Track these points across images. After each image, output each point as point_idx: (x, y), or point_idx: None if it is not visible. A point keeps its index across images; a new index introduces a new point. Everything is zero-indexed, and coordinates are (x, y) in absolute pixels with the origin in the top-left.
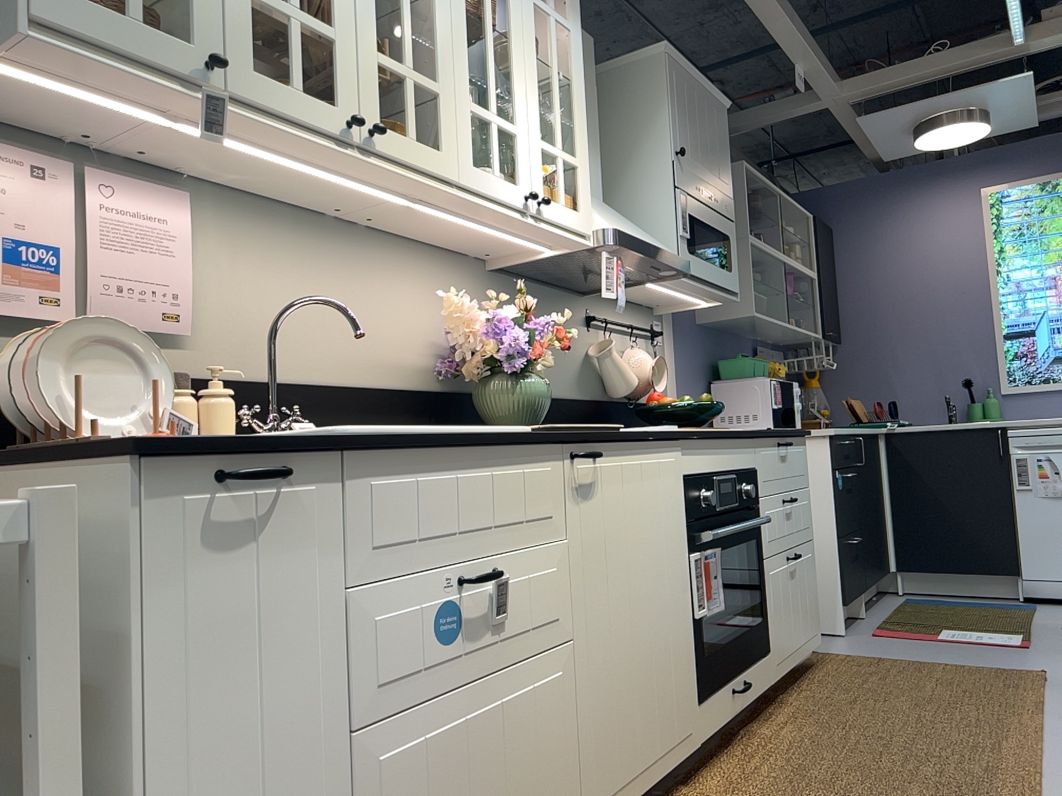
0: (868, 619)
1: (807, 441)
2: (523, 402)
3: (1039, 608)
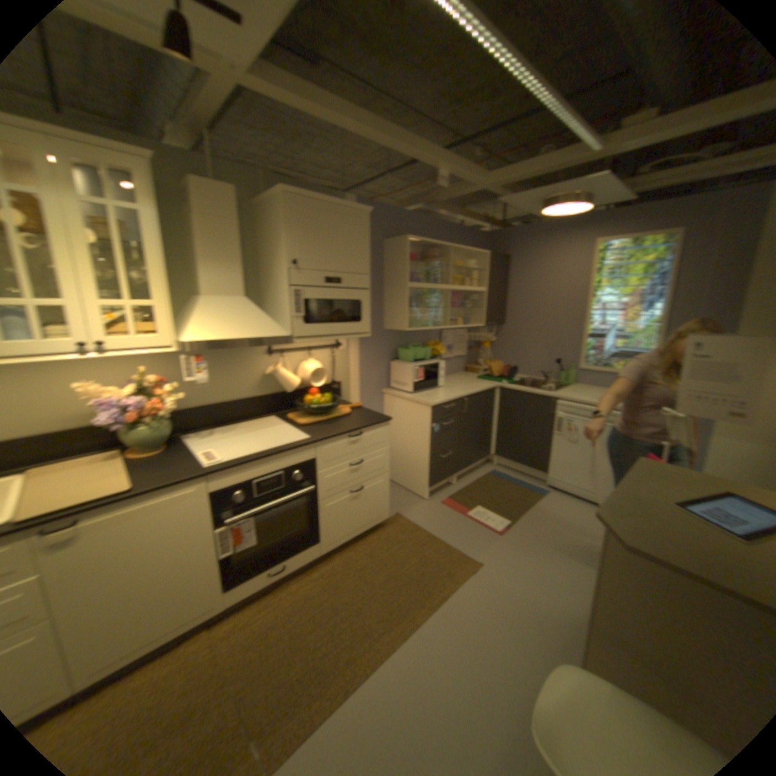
0: (452, 488)
1: (388, 423)
2: (134, 441)
3: (548, 496)
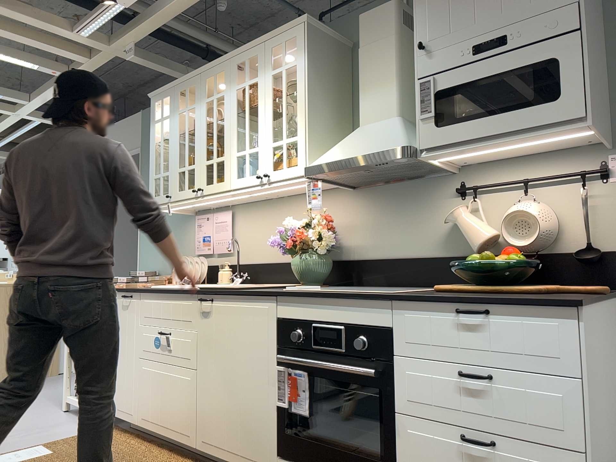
0: None
1: (579, 315)
2: (295, 269)
3: None
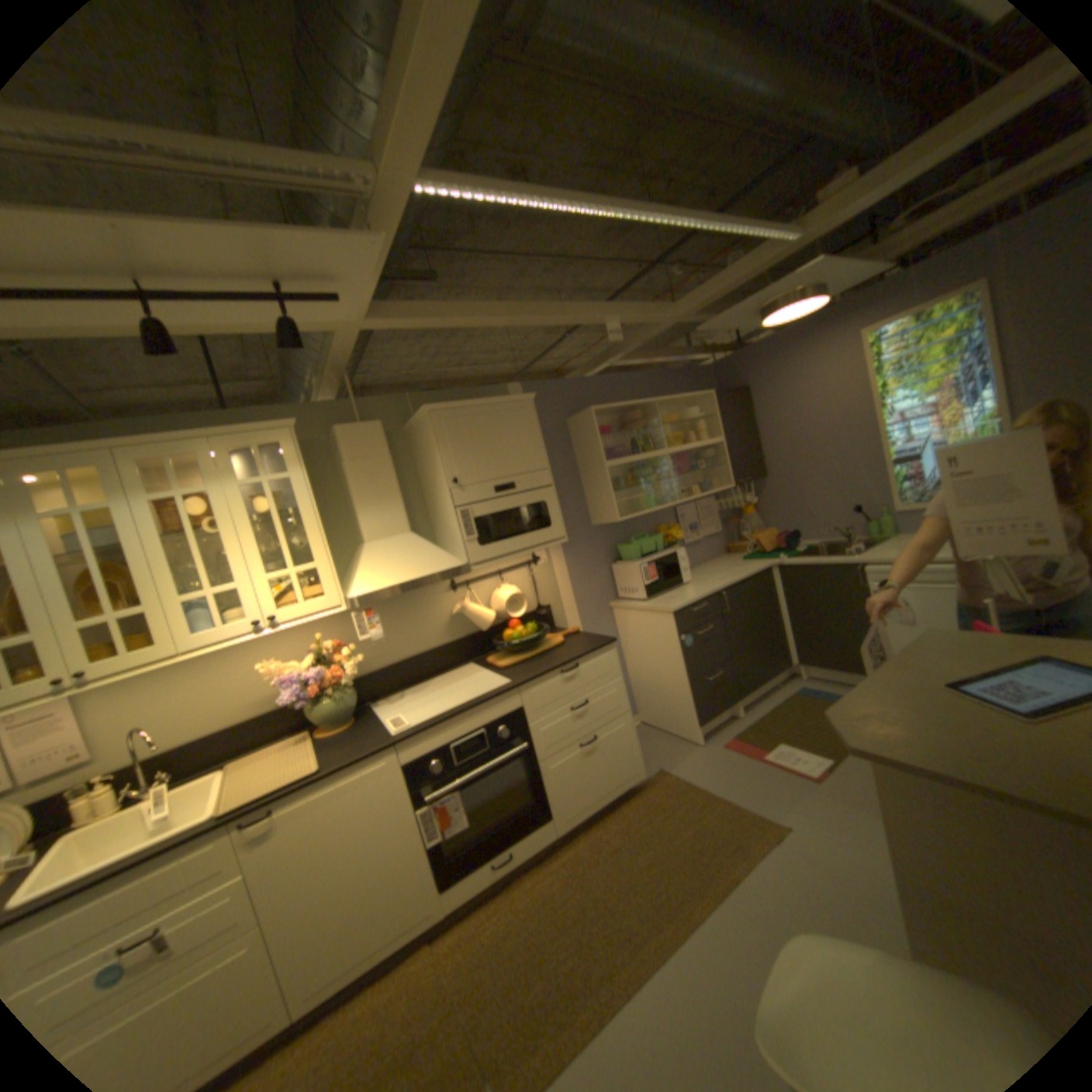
0: (741, 724)
1: (614, 646)
2: (323, 717)
3: None
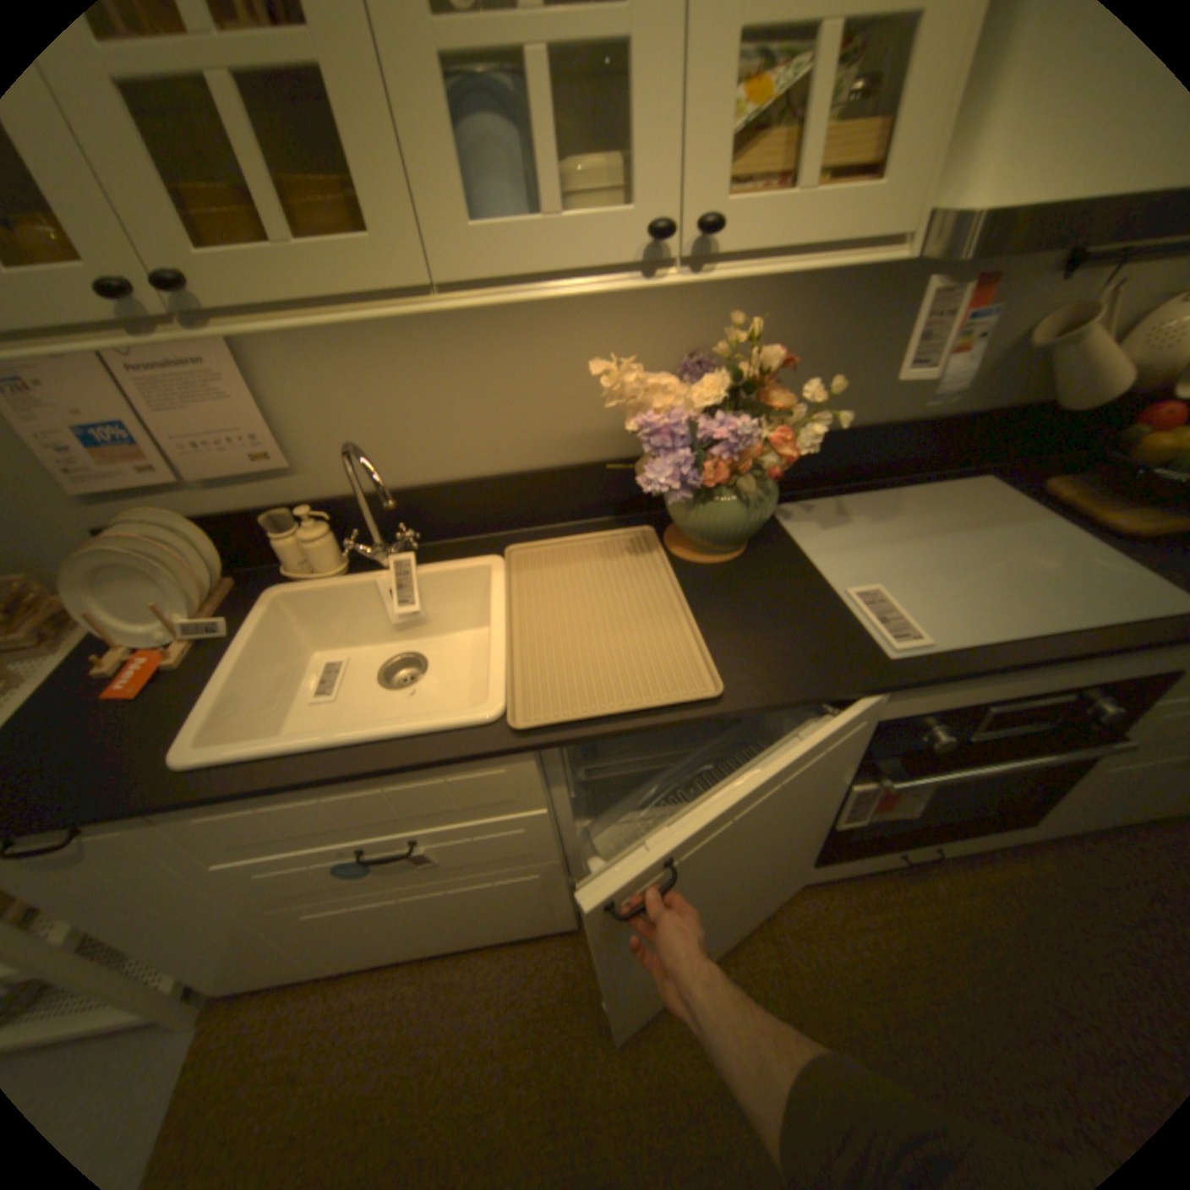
0: None
1: None
2: (706, 527)
3: None
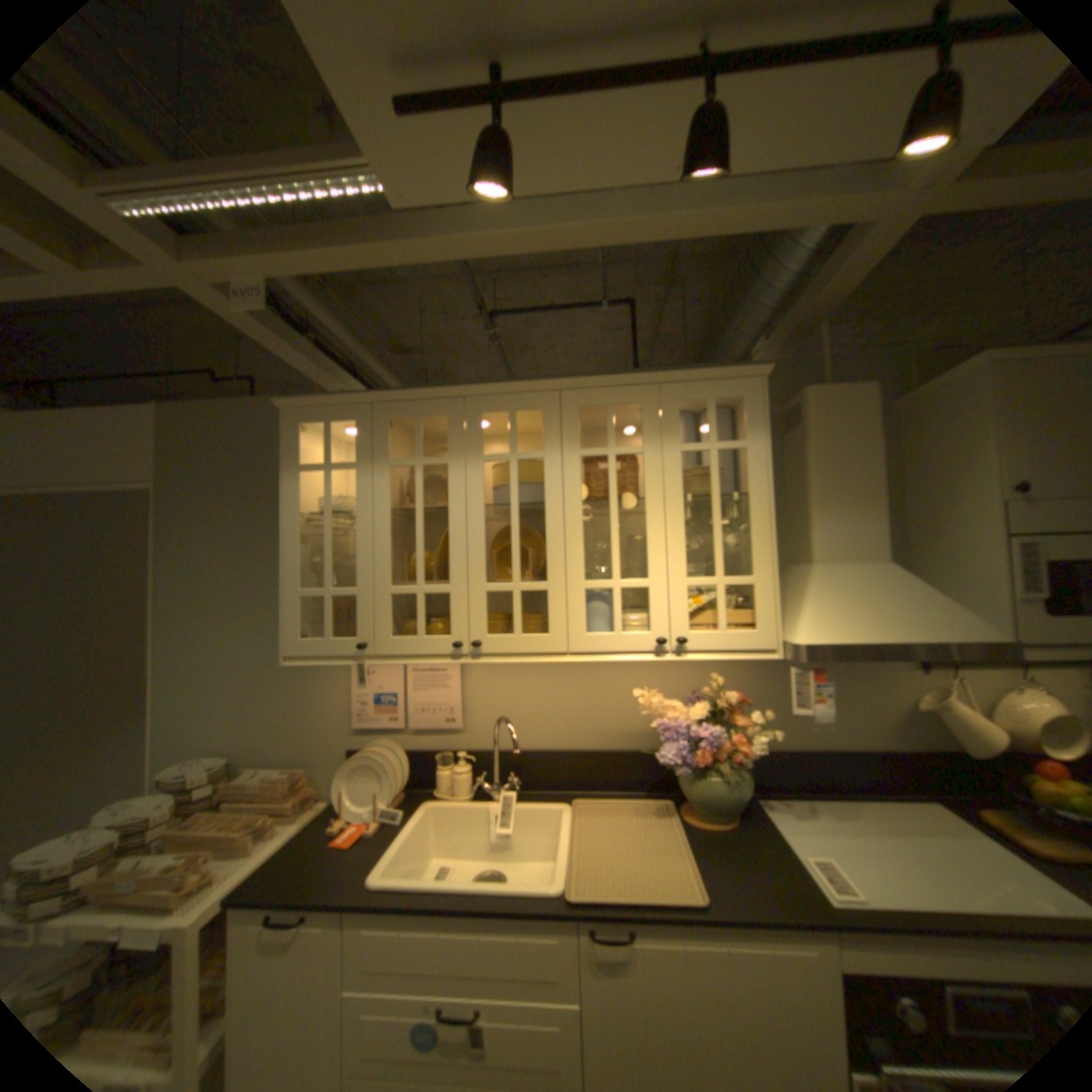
0: None
1: None
2: (705, 799)
3: None
